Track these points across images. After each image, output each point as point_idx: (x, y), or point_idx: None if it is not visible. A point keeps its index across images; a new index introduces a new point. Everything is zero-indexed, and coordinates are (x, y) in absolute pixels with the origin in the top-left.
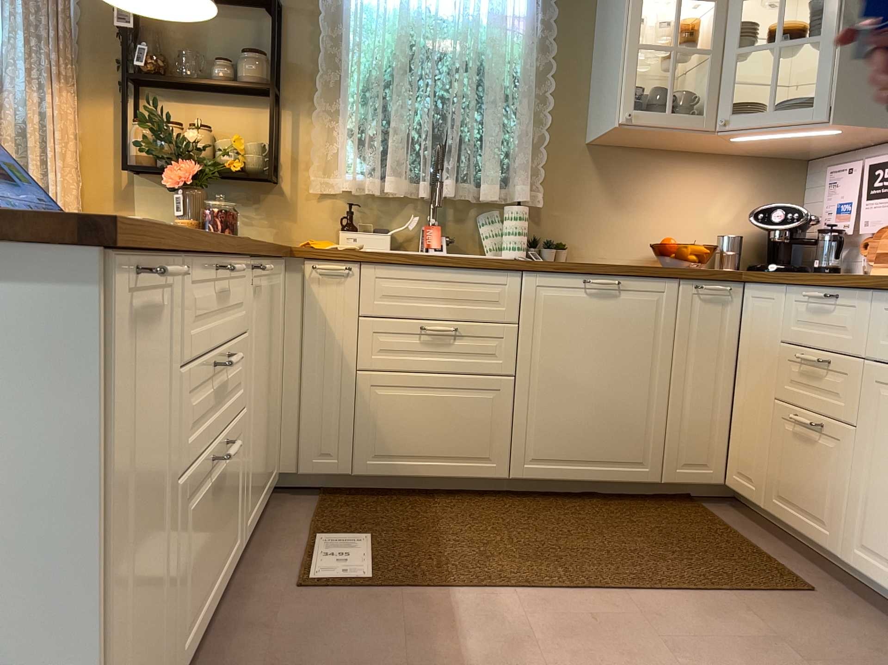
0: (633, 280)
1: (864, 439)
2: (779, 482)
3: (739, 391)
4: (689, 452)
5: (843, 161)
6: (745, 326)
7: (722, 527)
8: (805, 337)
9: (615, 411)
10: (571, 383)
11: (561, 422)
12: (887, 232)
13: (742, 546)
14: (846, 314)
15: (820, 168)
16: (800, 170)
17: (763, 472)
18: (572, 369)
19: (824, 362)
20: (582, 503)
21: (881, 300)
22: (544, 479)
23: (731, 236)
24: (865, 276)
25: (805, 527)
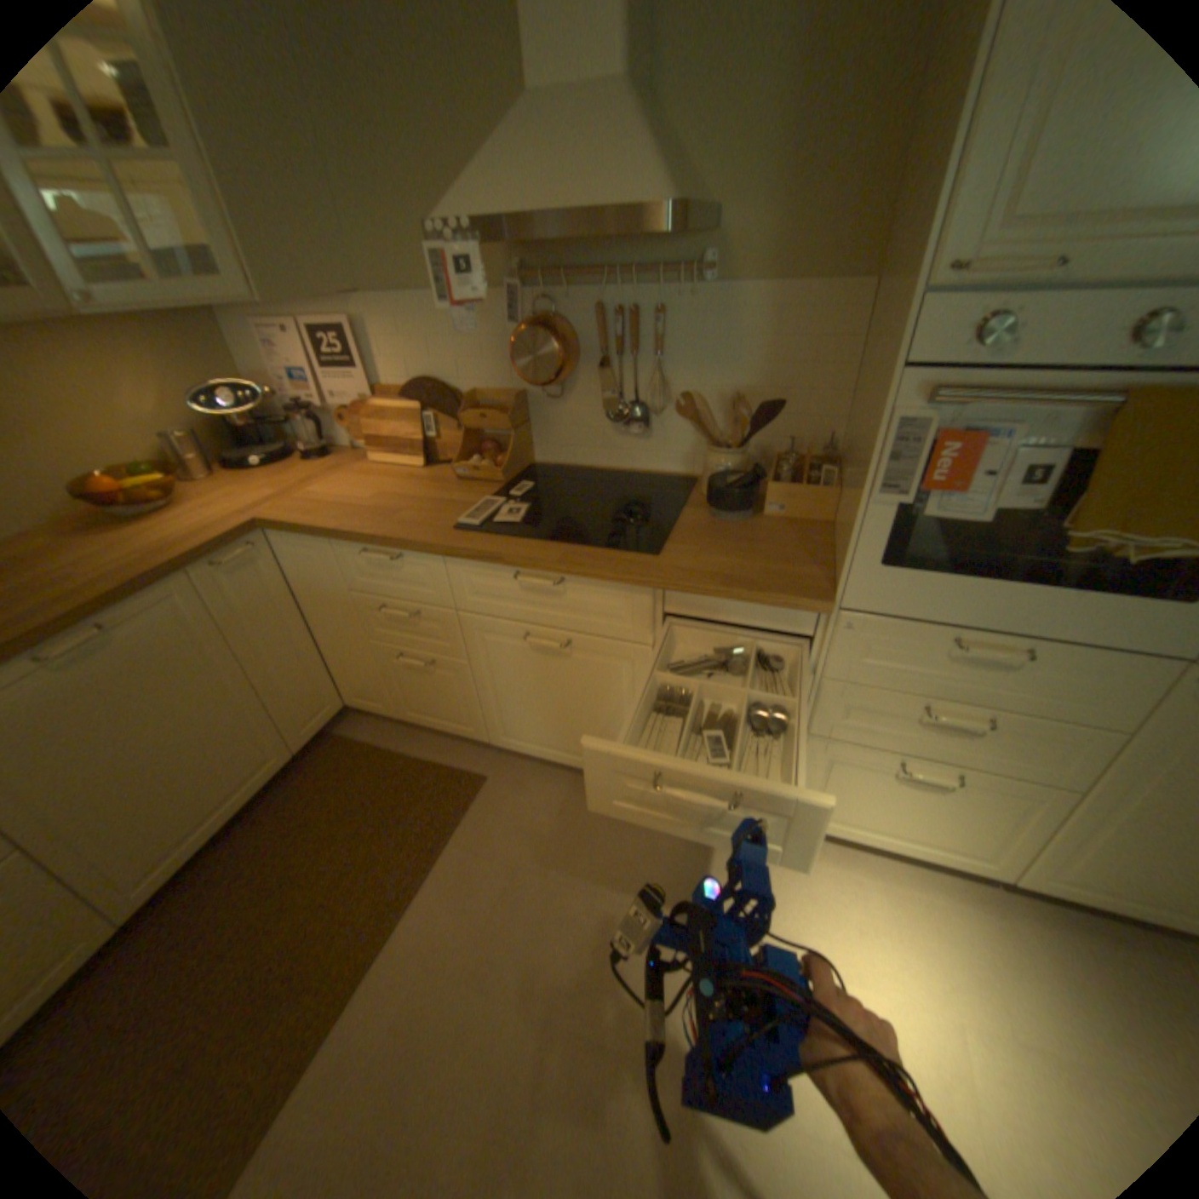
0: (119, 611)
1: (479, 669)
2: (405, 700)
3: (316, 633)
4: (301, 713)
5: (259, 309)
6: (289, 574)
7: (374, 755)
8: (377, 589)
9: (204, 751)
10: (123, 778)
11: (144, 821)
12: (361, 411)
13: (406, 768)
14: (418, 572)
15: (231, 313)
16: (205, 315)
17: (383, 695)
18: (110, 765)
19: (415, 616)
20: (231, 850)
21: (453, 562)
22: (167, 880)
23: (171, 427)
24: (420, 532)
25: (447, 728)
